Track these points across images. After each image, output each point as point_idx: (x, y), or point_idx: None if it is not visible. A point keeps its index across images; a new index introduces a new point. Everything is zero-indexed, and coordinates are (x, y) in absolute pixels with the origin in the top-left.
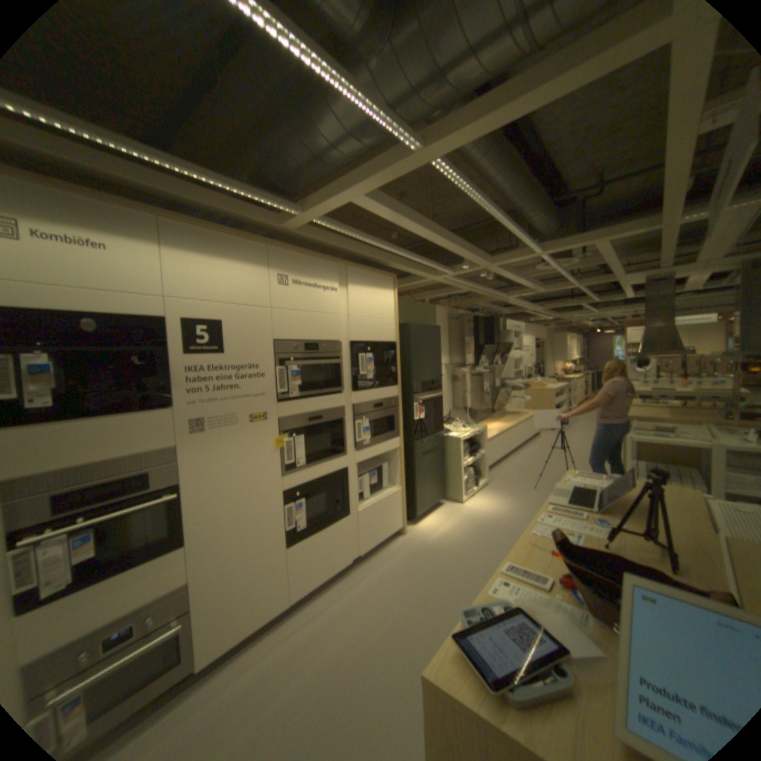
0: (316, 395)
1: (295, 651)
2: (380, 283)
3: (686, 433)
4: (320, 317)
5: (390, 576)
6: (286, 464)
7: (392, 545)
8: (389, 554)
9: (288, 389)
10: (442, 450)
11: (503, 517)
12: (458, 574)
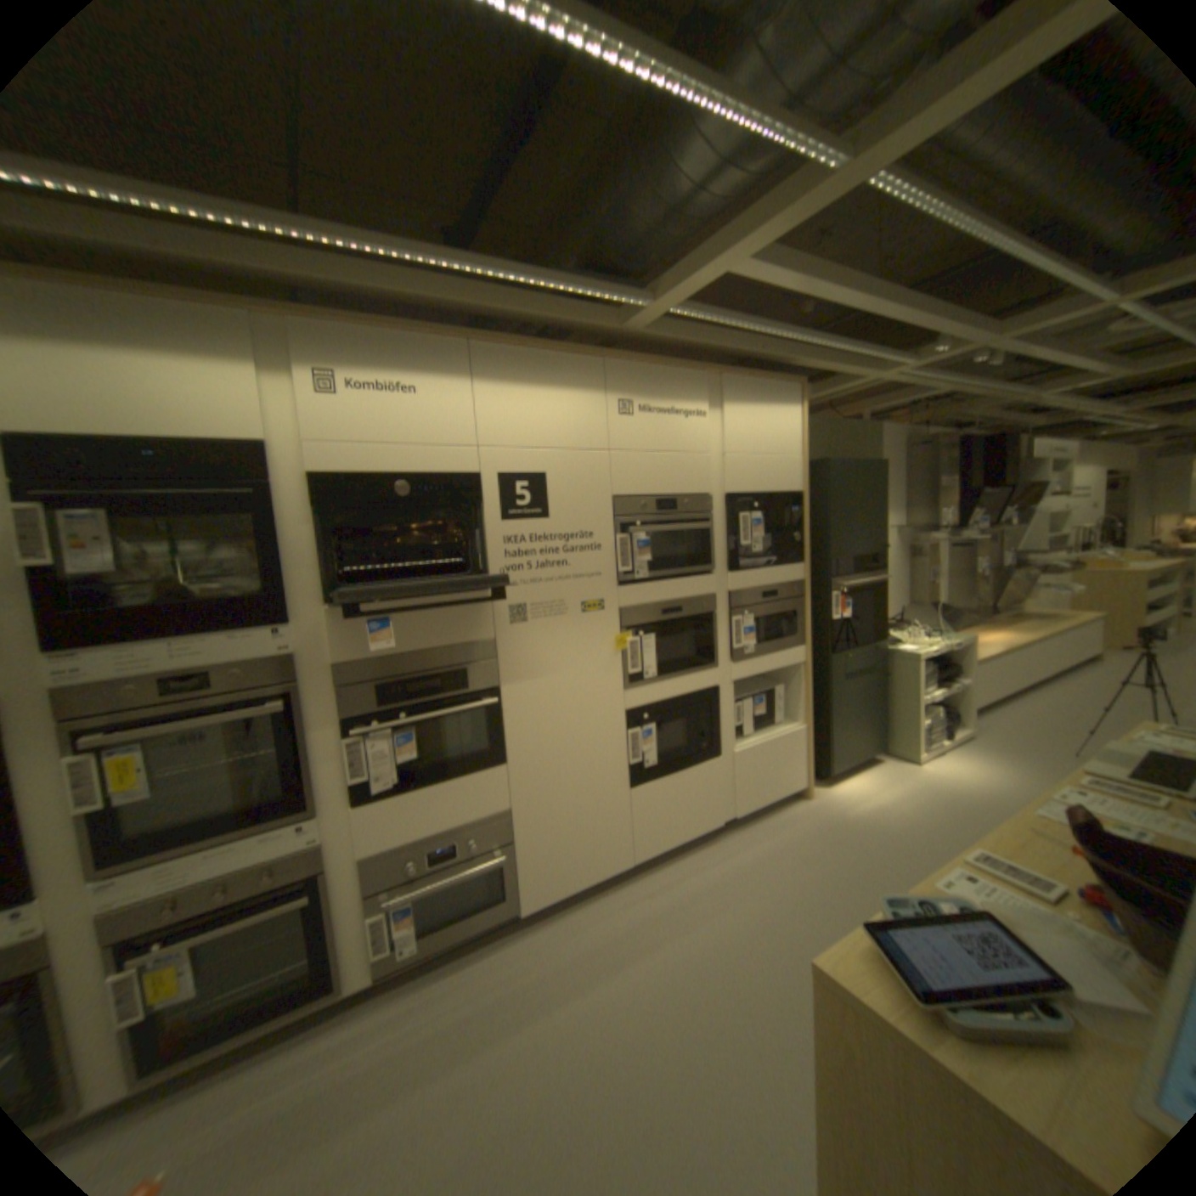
0: (672, 577)
1: (641, 924)
2: (777, 395)
3: None
4: (679, 459)
5: (783, 855)
6: (630, 673)
7: (788, 812)
8: (782, 824)
9: (632, 568)
10: (884, 673)
11: (1000, 797)
12: (902, 873)
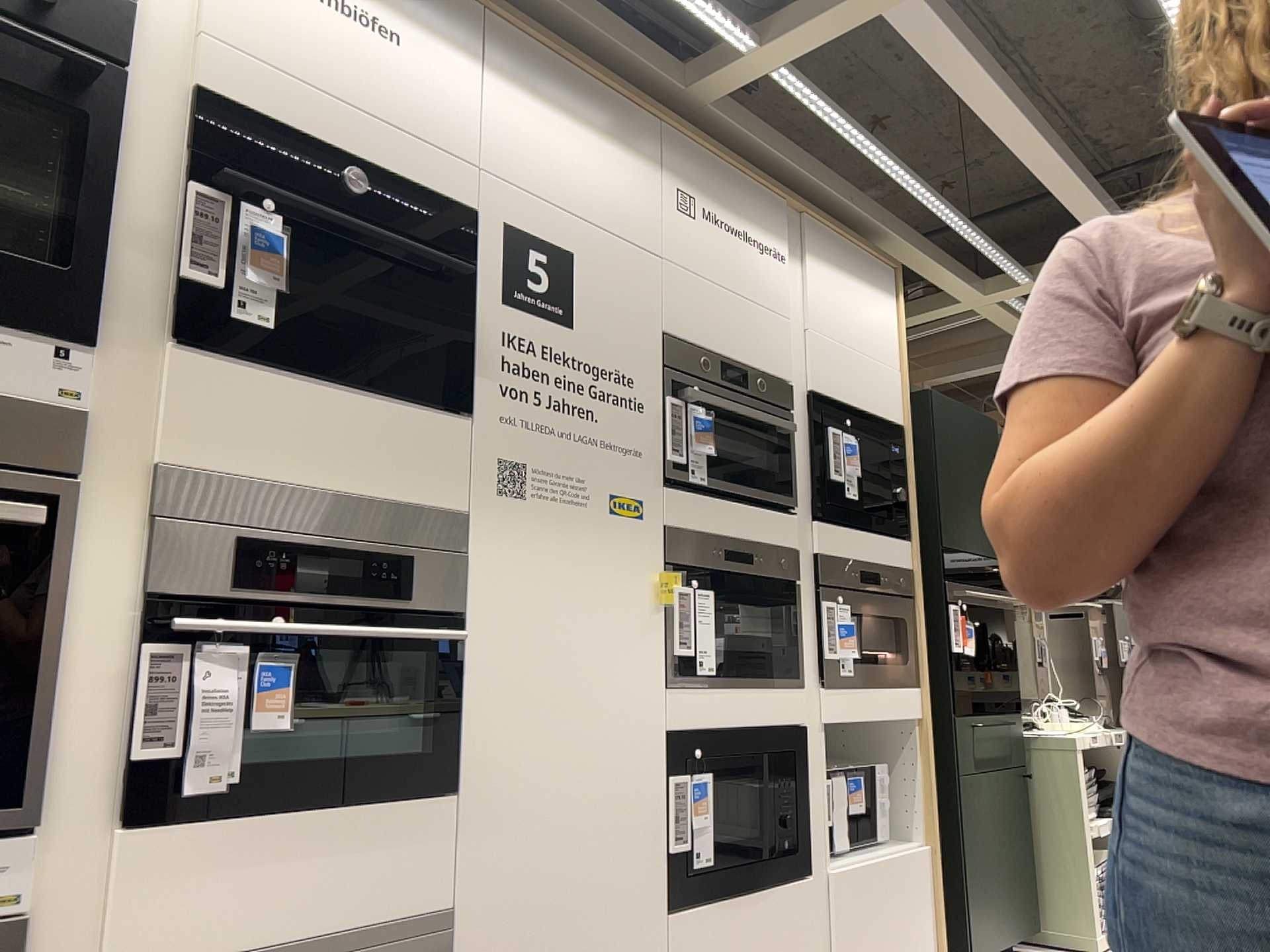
0: (738, 501)
1: None
2: (867, 273)
3: None
4: (752, 312)
5: None
6: (679, 656)
7: None
8: None
9: (687, 460)
10: (1021, 774)
11: None
12: None
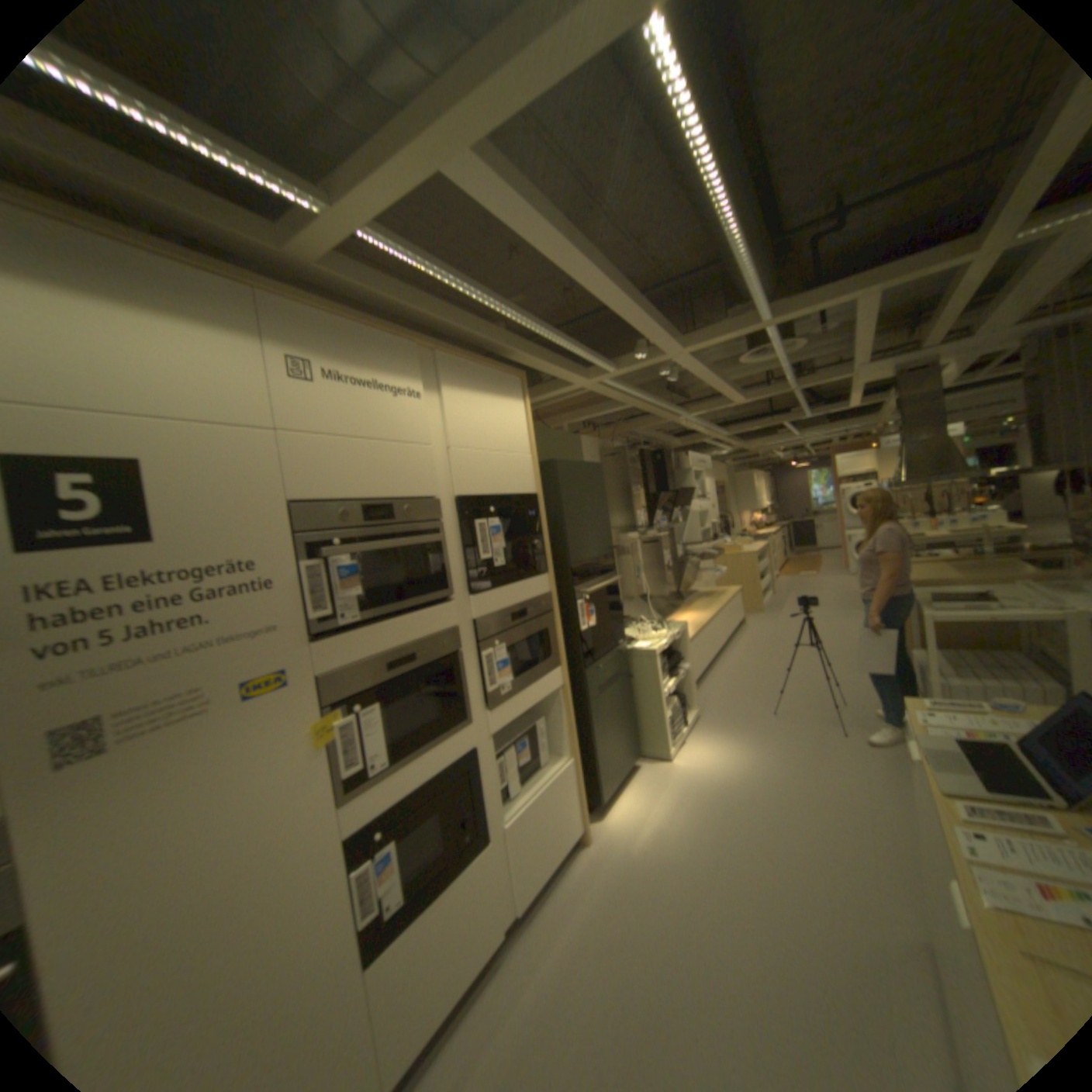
0: (399, 613)
1: None
2: (500, 387)
3: (1011, 598)
4: (393, 451)
5: (584, 951)
6: (348, 776)
7: (571, 873)
8: (570, 896)
9: (335, 610)
10: (628, 675)
11: (746, 778)
12: (711, 921)
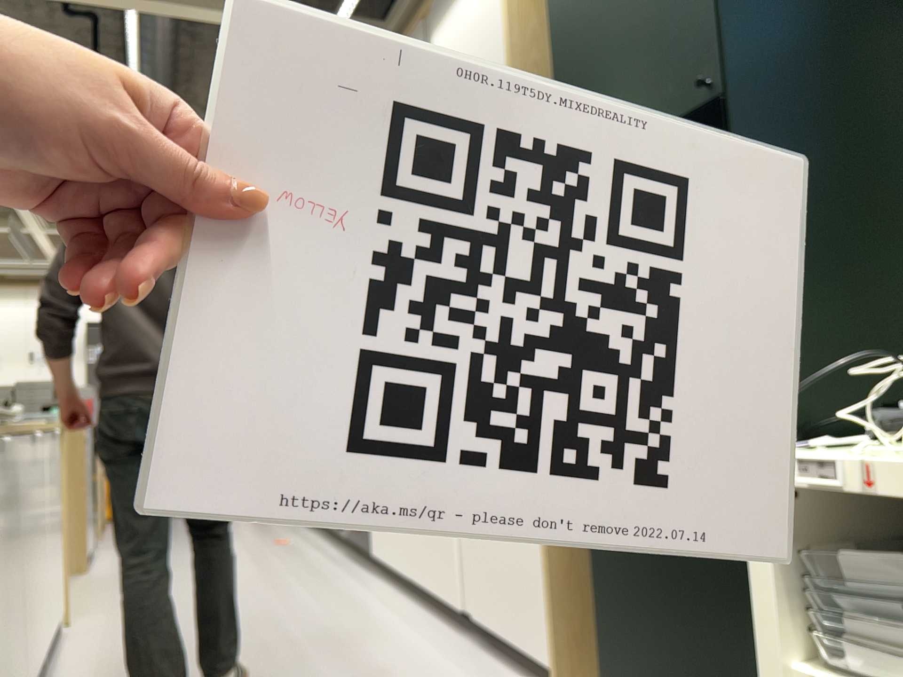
0: None
1: (354, 604)
2: None
3: None
4: None
5: (414, 669)
6: None
7: None
8: None
9: None
10: None
11: None
12: None
